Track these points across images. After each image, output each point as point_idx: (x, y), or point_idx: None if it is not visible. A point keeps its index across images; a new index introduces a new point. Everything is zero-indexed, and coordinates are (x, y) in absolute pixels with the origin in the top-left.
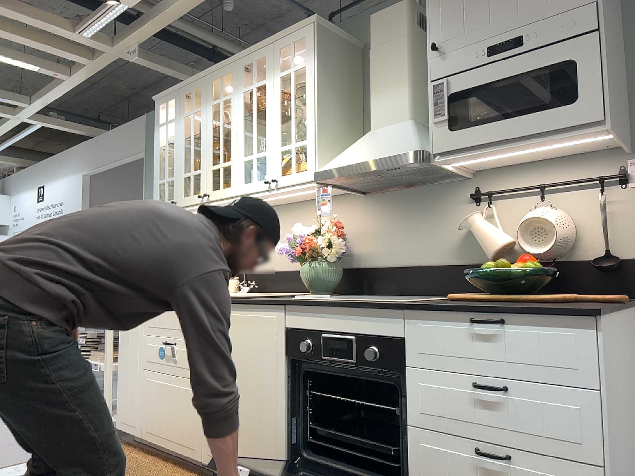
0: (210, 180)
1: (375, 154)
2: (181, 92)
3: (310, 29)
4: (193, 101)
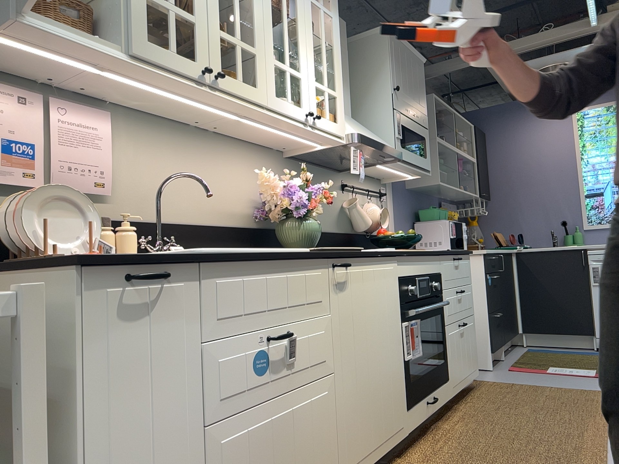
0: (219, 53)
1: (381, 141)
2: None
3: None
4: None
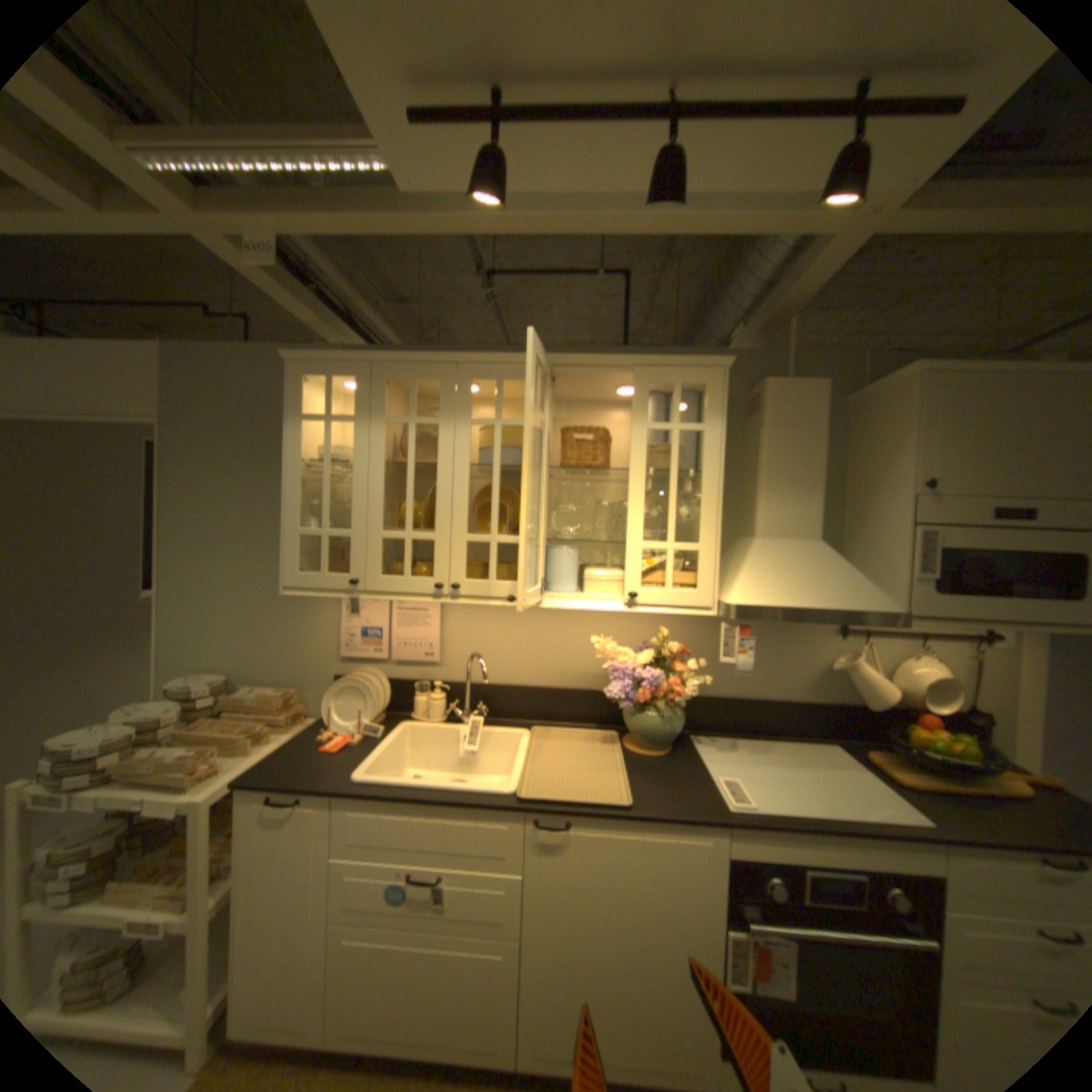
0: (465, 559)
1: (832, 599)
2: (375, 368)
3: (719, 374)
4: (414, 398)
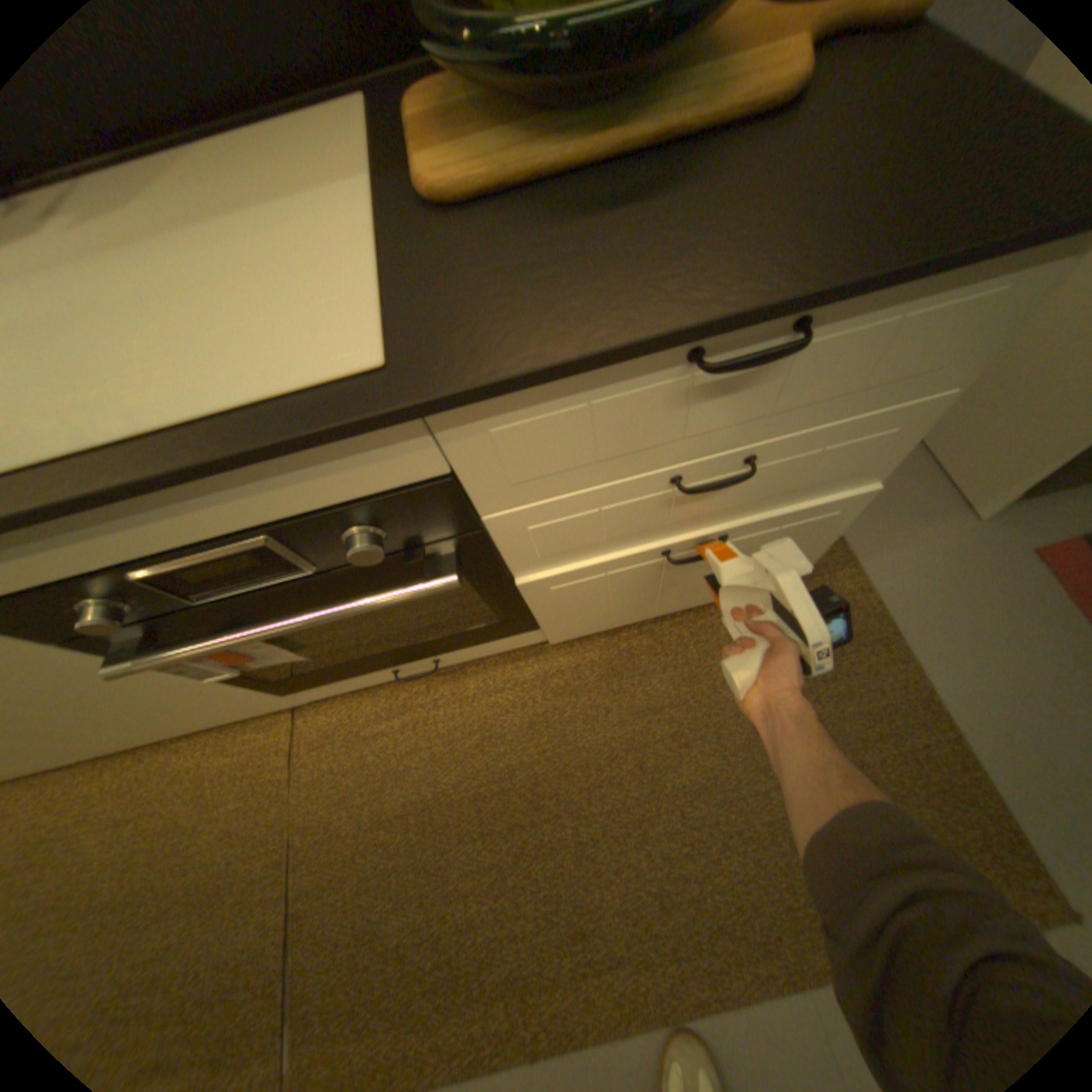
0: None
1: None
2: None
3: None
4: None
